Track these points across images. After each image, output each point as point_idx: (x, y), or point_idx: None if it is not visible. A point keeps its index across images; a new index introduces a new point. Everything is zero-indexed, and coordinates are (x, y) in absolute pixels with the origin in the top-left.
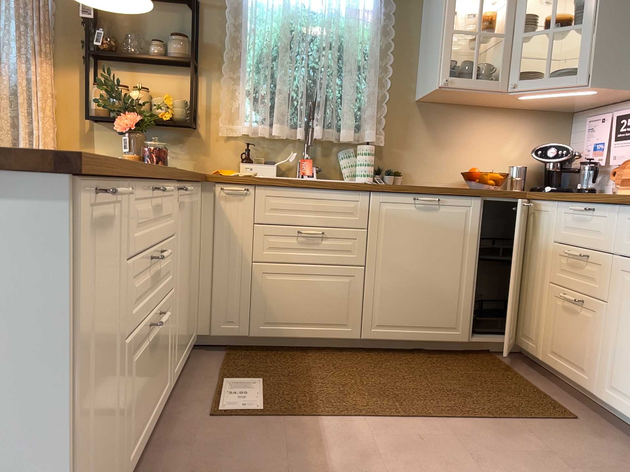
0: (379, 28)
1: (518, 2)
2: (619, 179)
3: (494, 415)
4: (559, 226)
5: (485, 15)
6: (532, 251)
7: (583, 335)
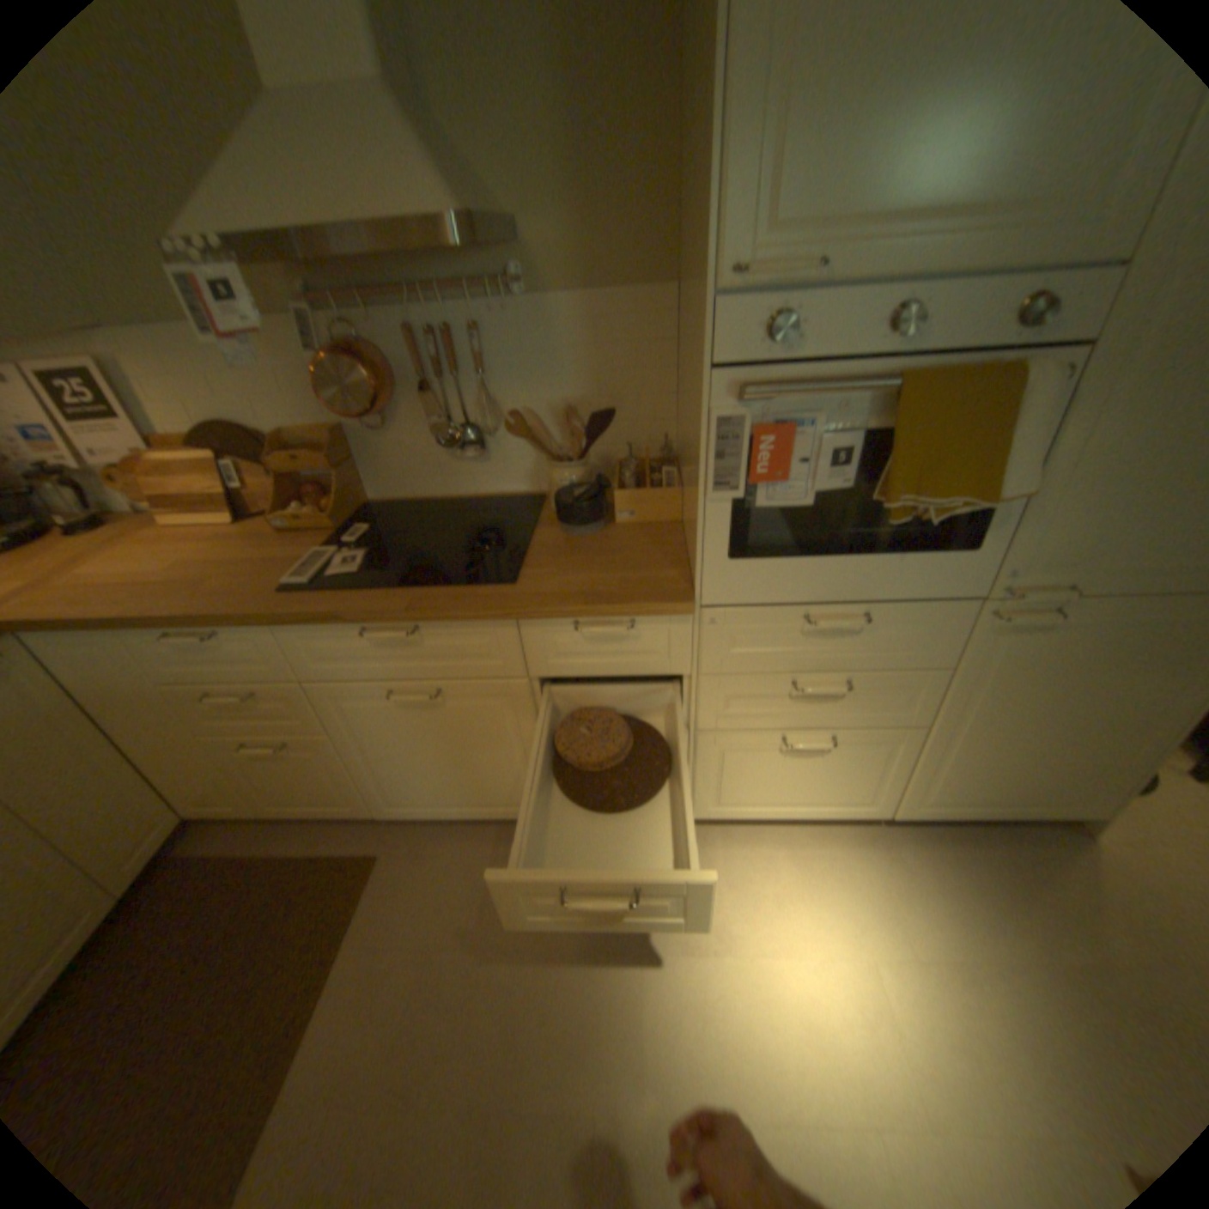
0: None
1: None
2: (130, 491)
3: (312, 982)
4: (145, 663)
5: None
6: (105, 705)
7: (310, 774)
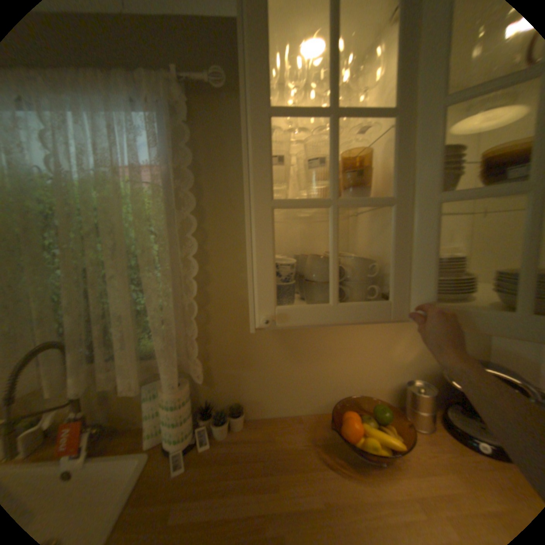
0: (163, 194)
1: (427, 116)
2: None
3: None
4: None
5: (352, 153)
6: None
7: None
